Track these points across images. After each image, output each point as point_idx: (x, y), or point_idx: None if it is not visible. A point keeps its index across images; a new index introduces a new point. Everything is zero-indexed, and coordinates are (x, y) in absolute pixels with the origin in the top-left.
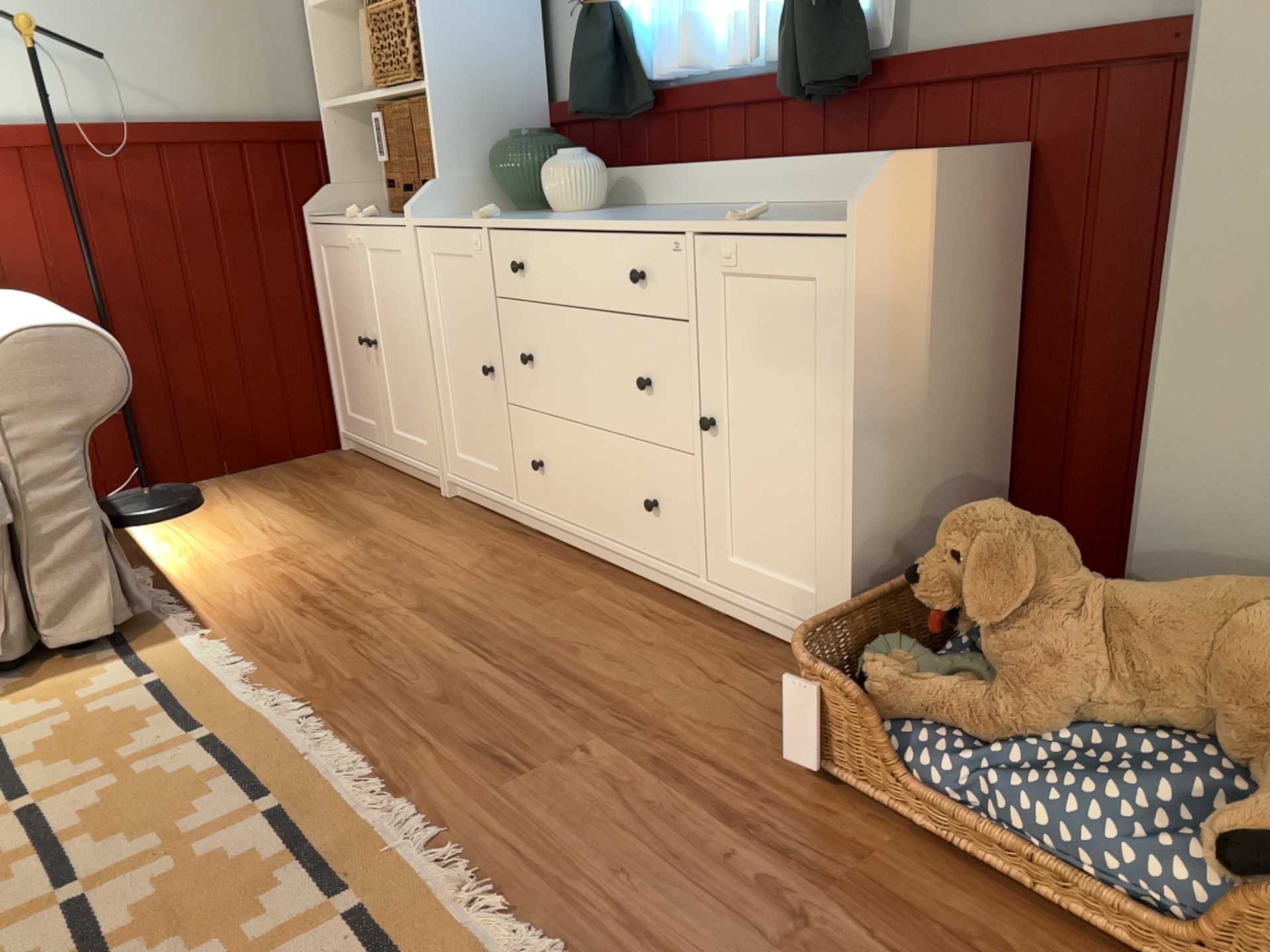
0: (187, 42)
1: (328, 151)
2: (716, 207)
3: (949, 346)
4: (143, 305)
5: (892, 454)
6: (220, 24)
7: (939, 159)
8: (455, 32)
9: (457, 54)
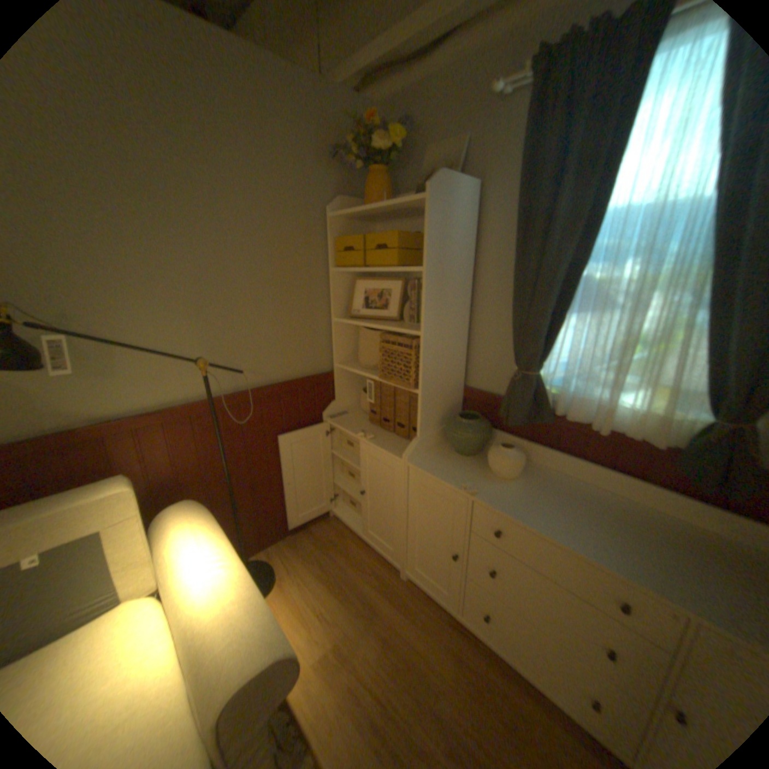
0: (276, 343)
1: (336, 384)
2: (605, 499)
3: None
4: (246, 475)
5: None
6: (292, 331)
7: None
8: (435, 365)
9: (435, 375)
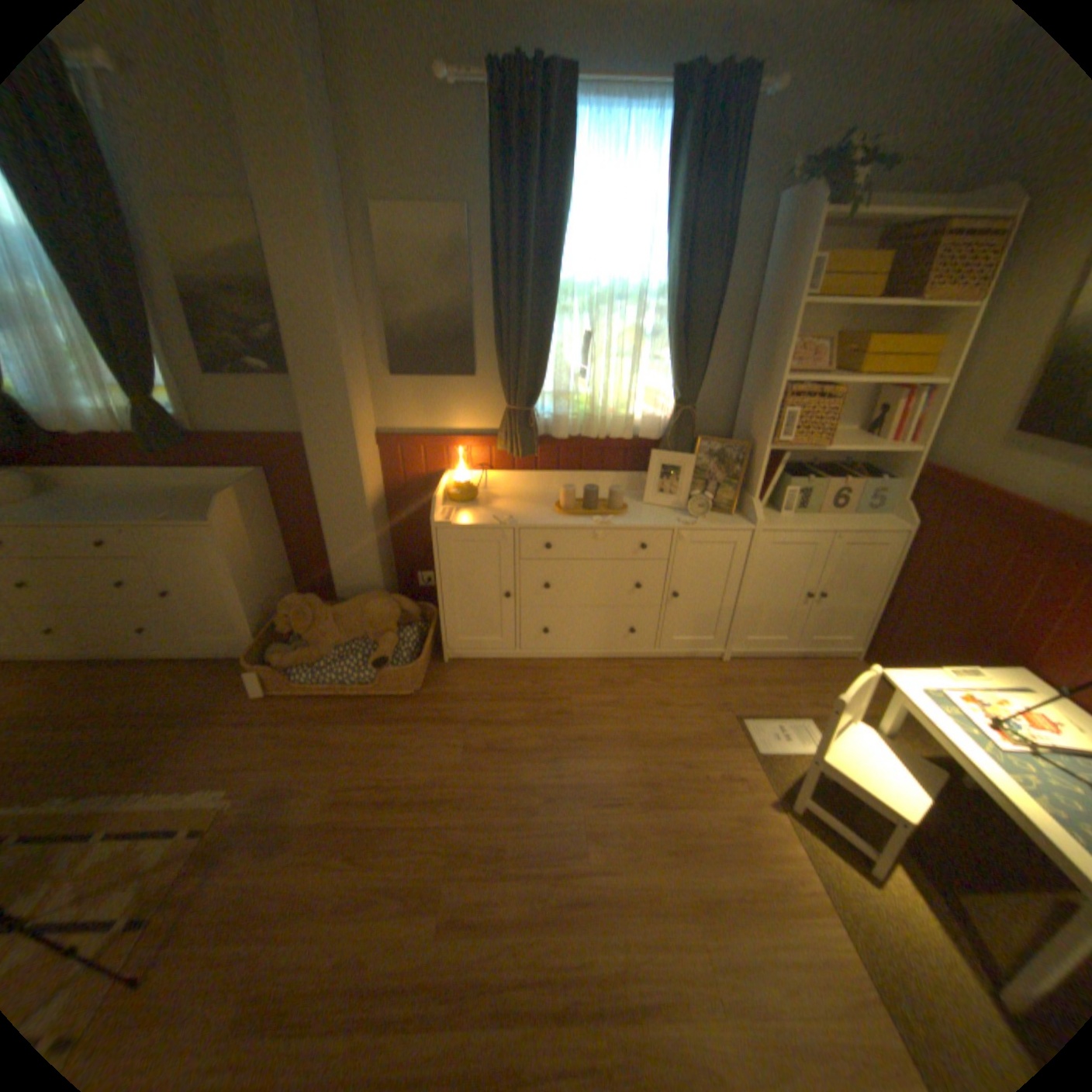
0: None
1: None
2: (117, 491)
3: (258, 543)
4: None
5: (250, 586)
6: None
7: (234, 488)
8: None
9: None
